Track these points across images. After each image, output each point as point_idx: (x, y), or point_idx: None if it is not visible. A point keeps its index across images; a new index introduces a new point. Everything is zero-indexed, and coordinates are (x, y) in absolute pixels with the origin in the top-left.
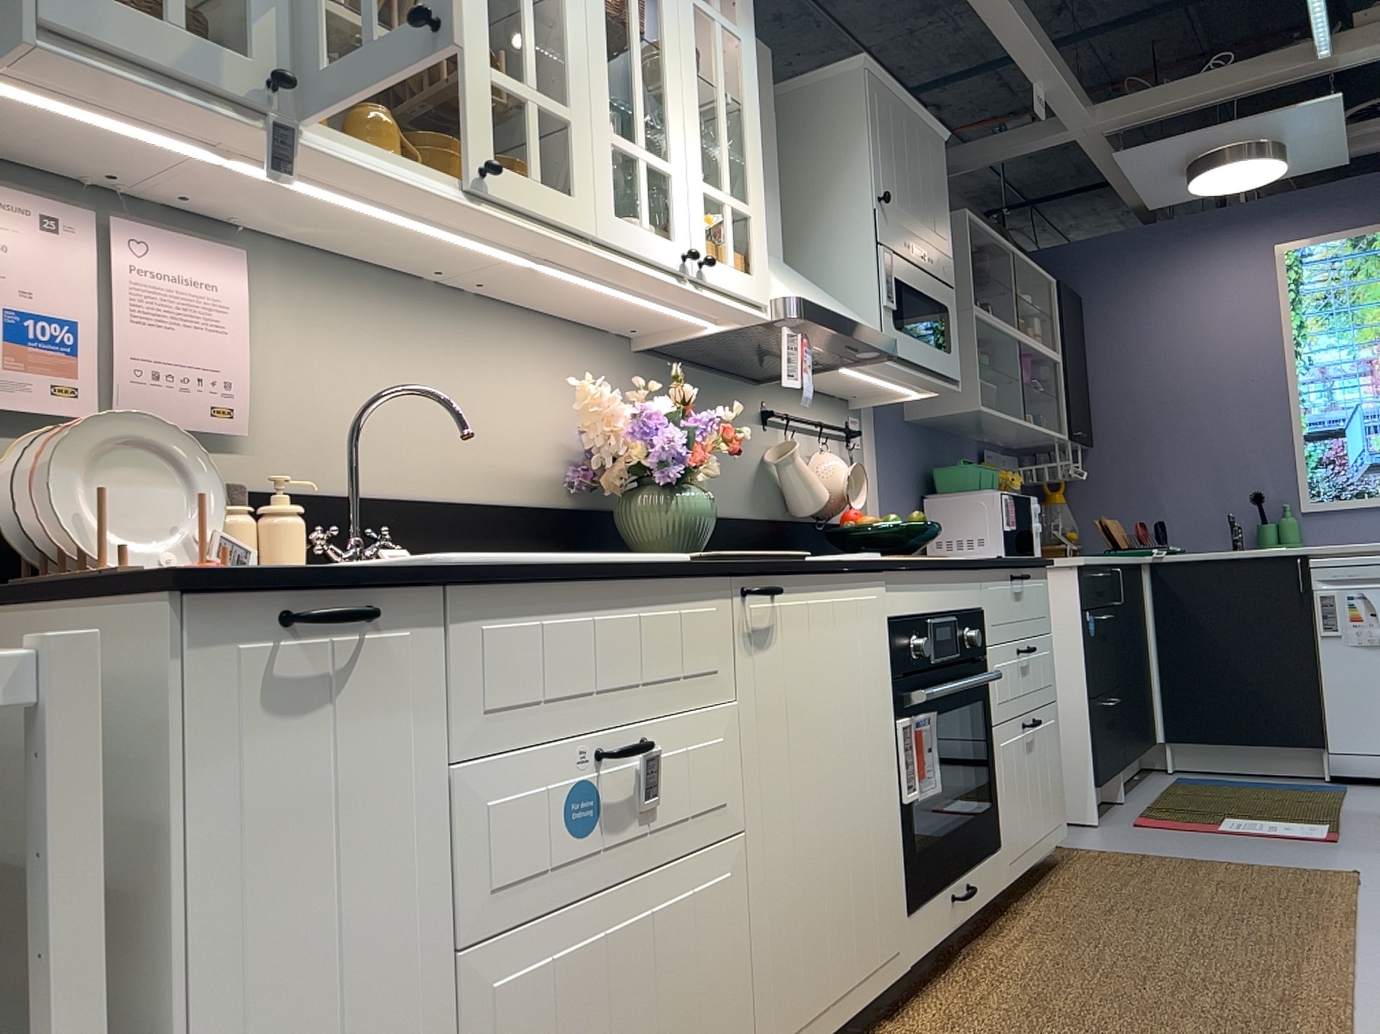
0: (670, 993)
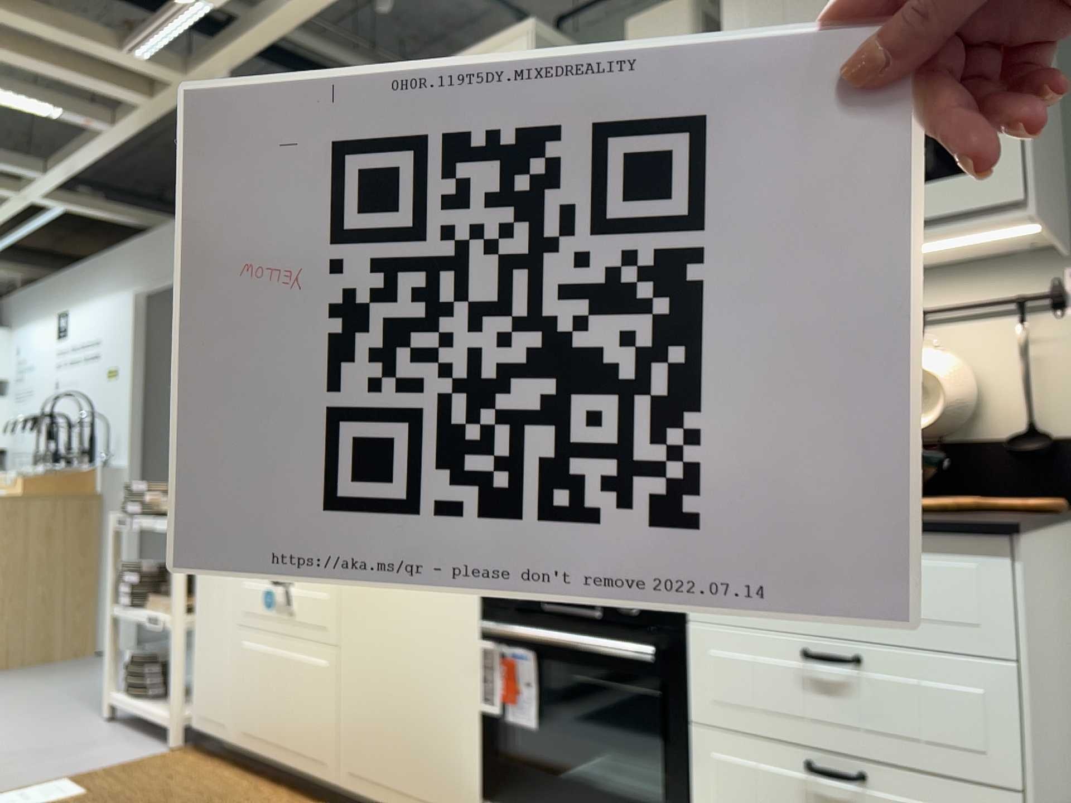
0: (296, 696)
